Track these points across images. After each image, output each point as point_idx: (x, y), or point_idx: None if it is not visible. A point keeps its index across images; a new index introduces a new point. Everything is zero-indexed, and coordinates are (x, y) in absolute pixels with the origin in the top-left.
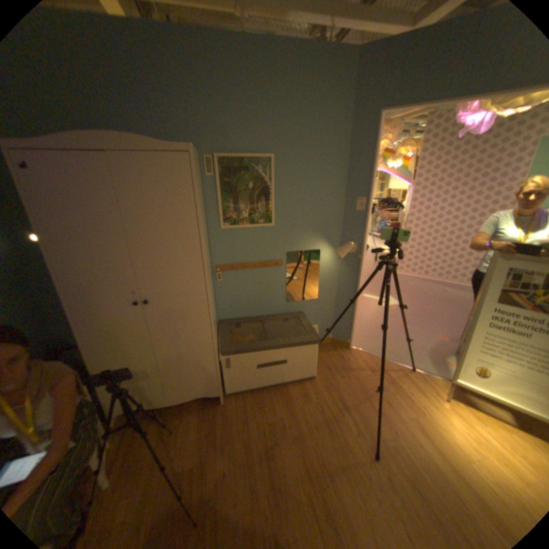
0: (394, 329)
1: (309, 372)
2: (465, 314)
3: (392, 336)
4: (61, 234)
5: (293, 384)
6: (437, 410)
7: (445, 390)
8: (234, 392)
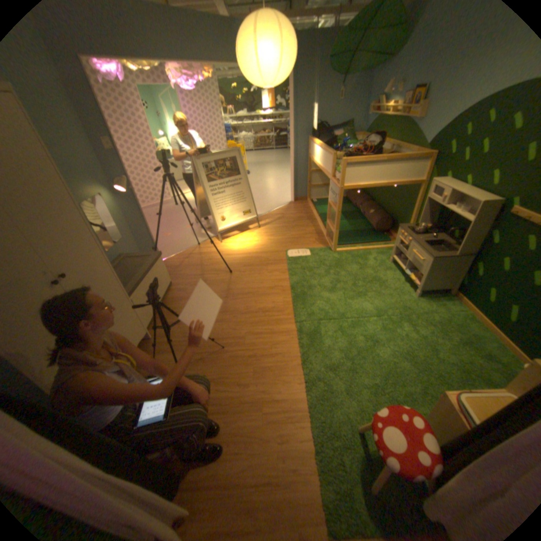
0: (165, 239)
1: (166, 279)
2: (180, 213)
3: (169, 242)
4: None
5: (165, 294)
6: (221, 247)
7: (215, 241)
8: (146, 325)
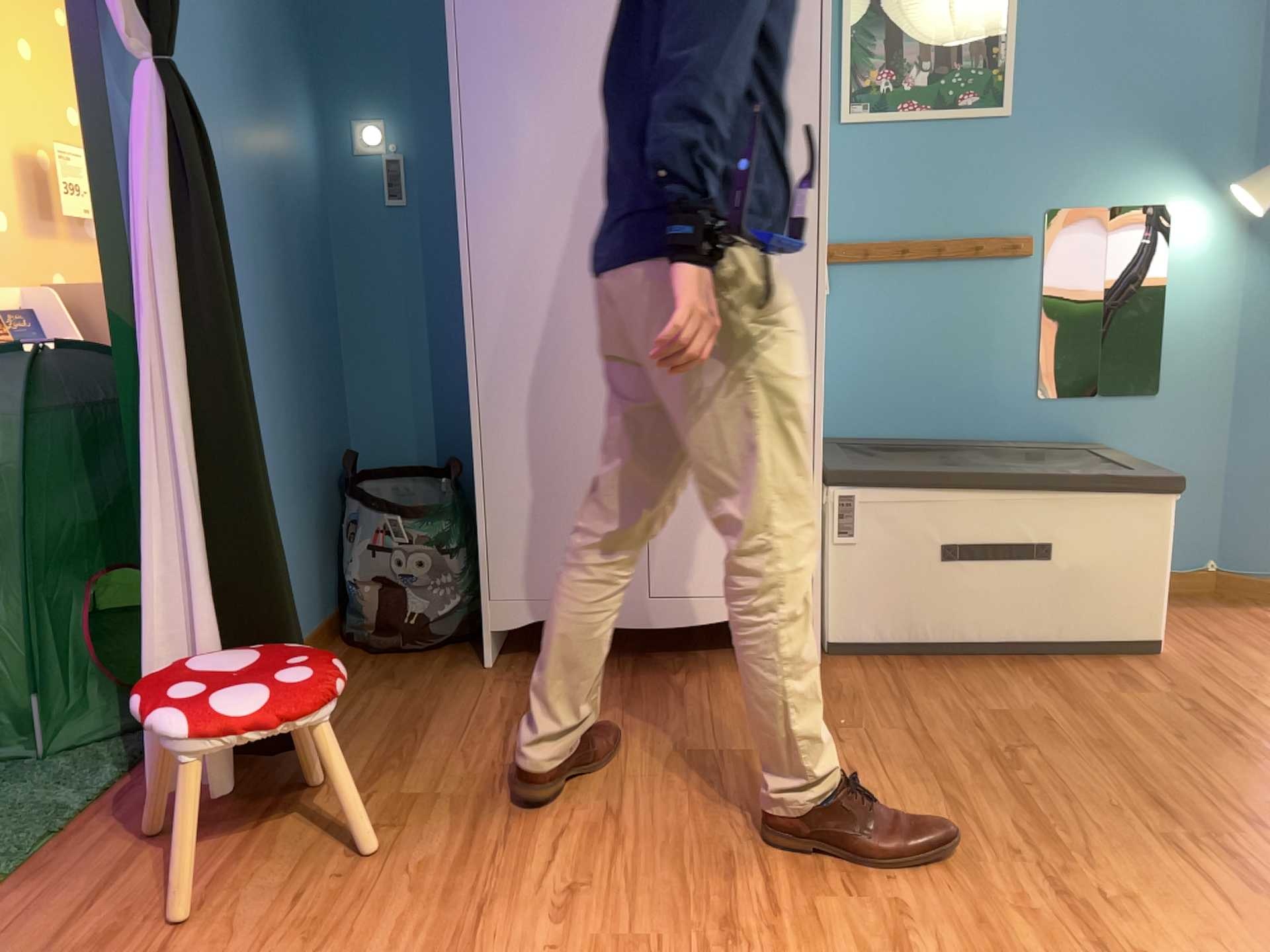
0: None
1: (1135, 609)
2: None
3: None
4: (498, 36)
5: (1071, 650)
6: None
7: None
8: (859, 635)
